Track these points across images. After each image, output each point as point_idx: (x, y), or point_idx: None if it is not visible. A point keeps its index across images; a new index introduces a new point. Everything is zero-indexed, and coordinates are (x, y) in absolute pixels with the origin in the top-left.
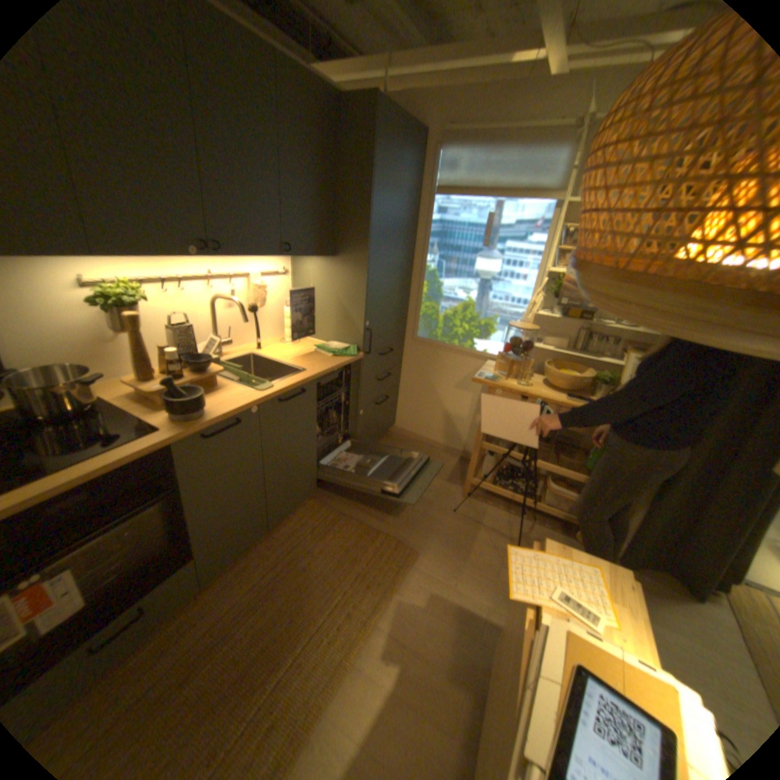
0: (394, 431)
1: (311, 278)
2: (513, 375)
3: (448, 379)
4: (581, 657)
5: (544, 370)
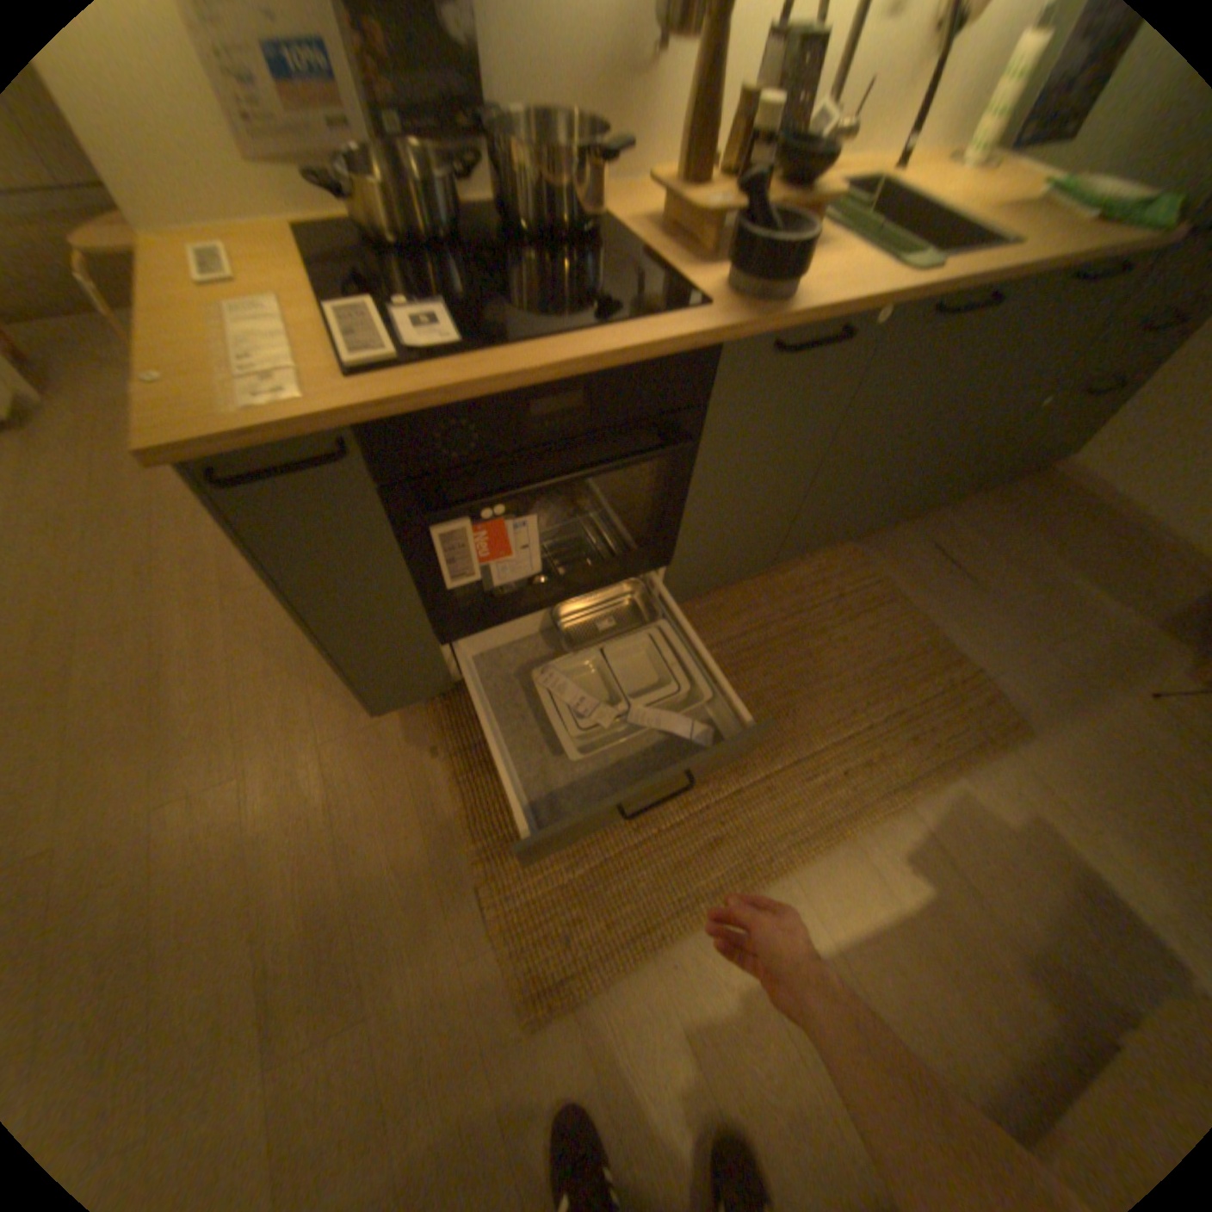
0: (1061, 471)
1: None
2: None
3: None
4: None
5: None
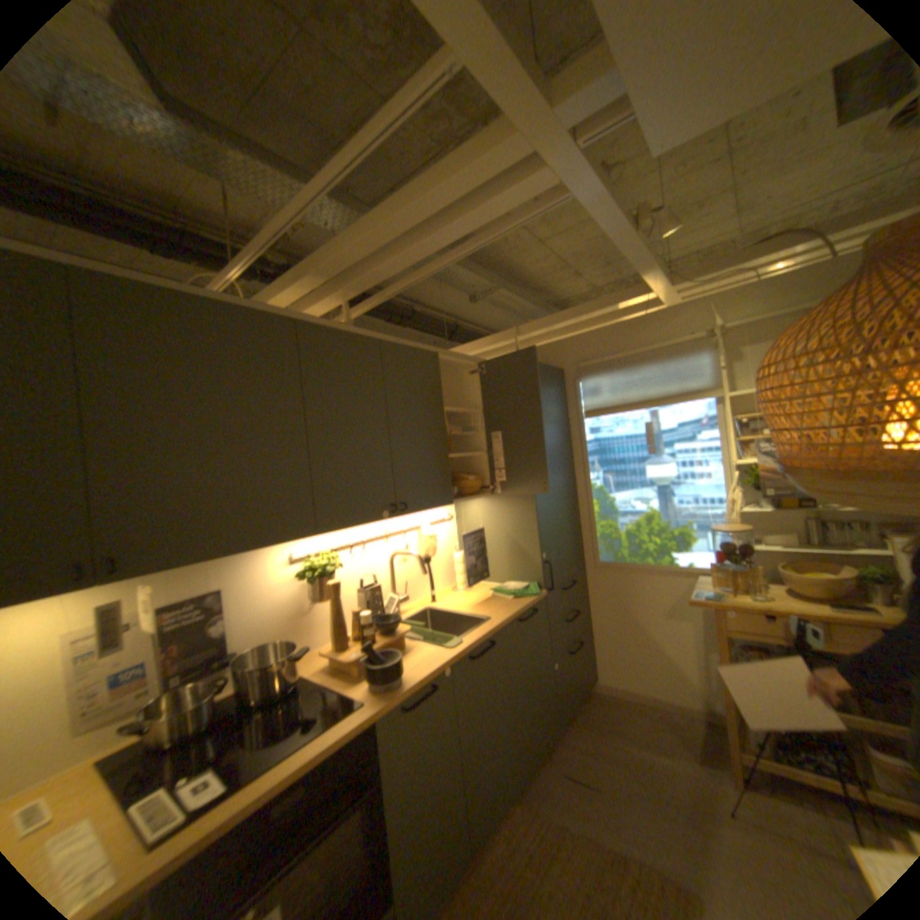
0: (599, 692)
1: (476, 519)
2: (742, 590)
3: (653, 608)
4: None
5: (781, 578)
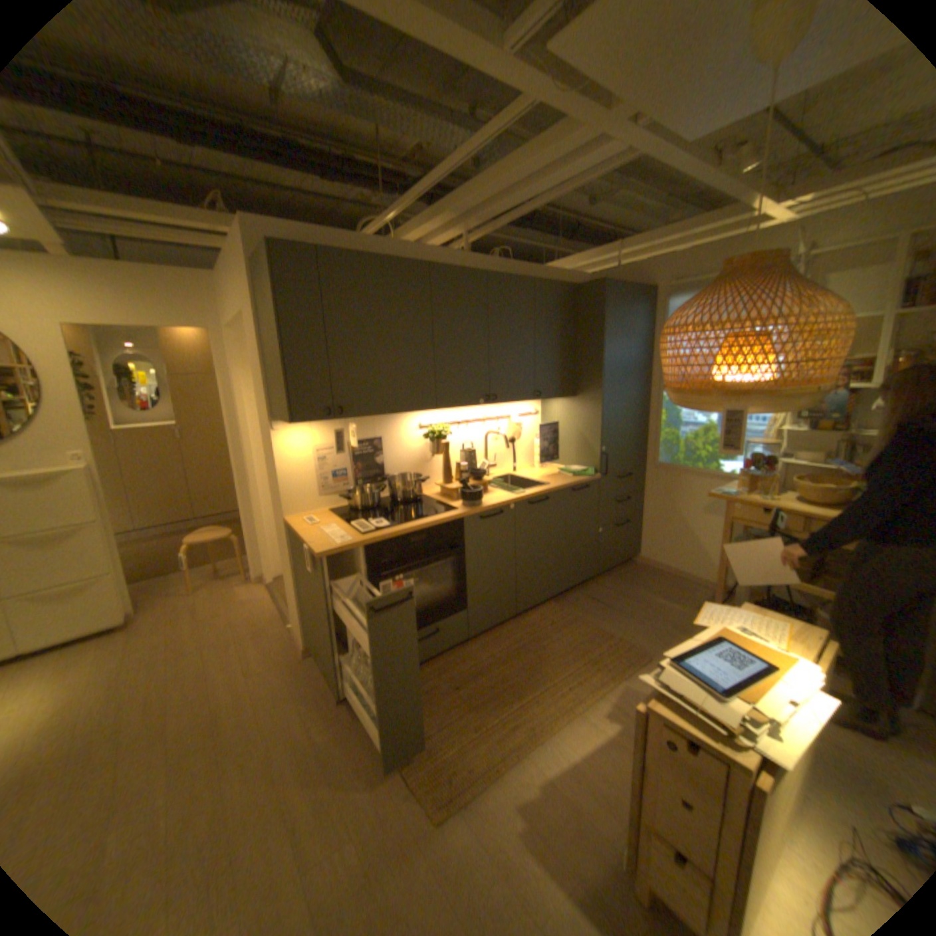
0: (639, 562)
1: (555, 416)
2: (759, 492)
3: (694, 503)
4: (727, 639)
5: (806, 489)
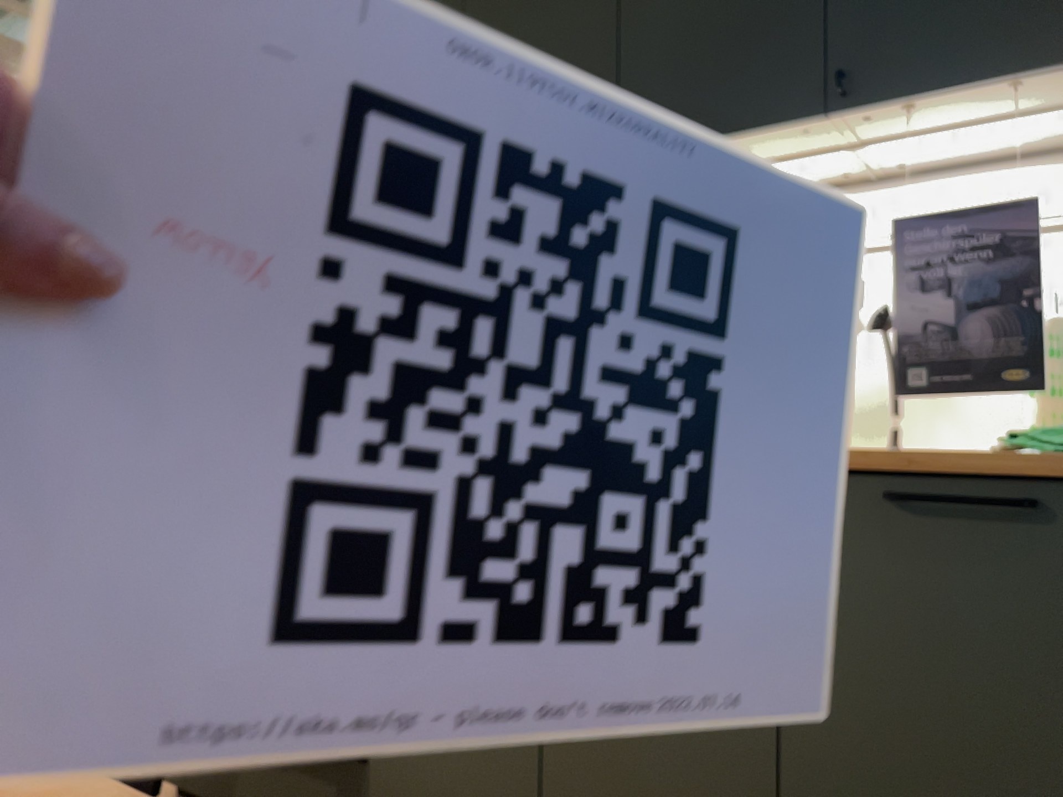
0: None
1: None
2: None
3: None
4: None
5: None
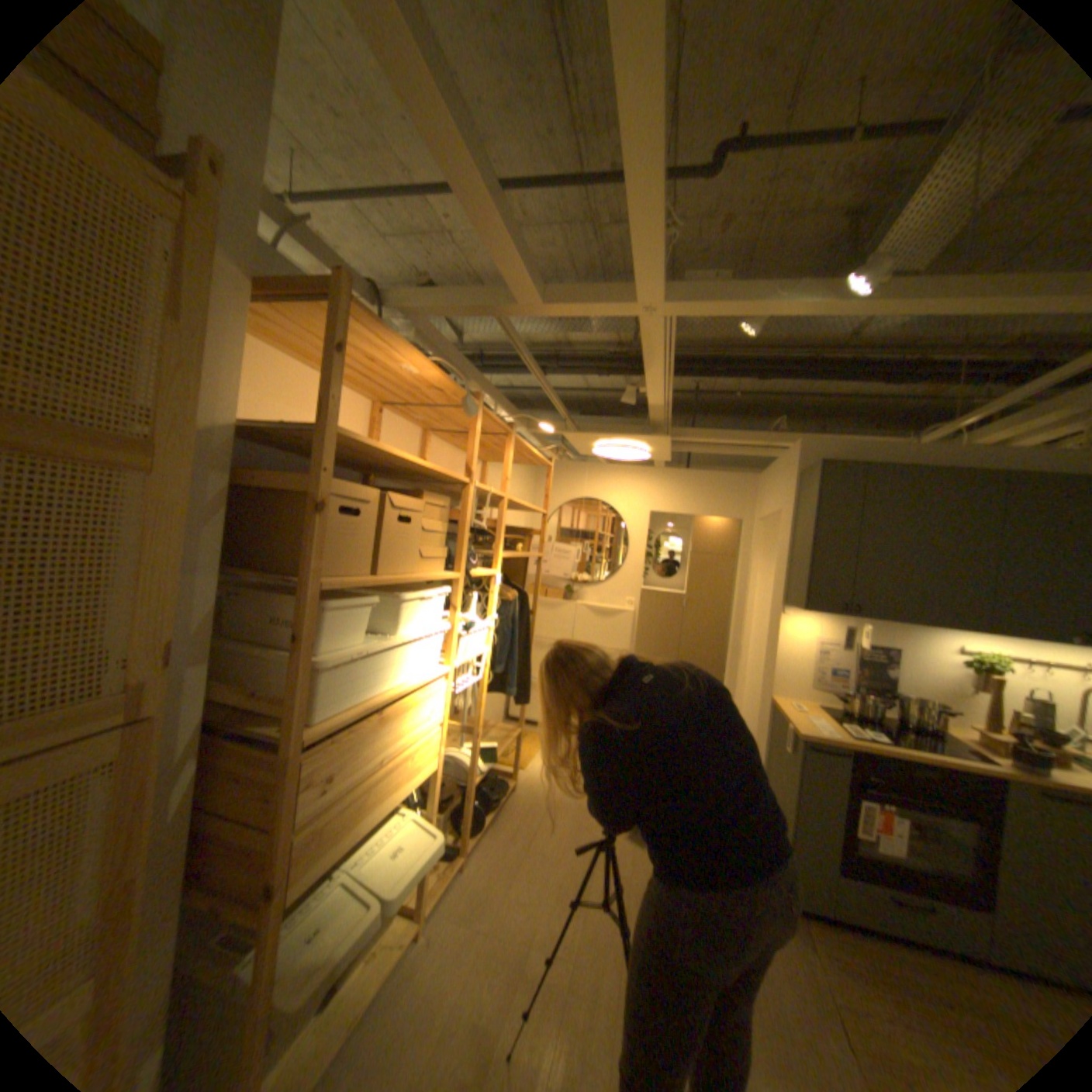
0: None
1: None
2: None
3: None
4: None
5: None
